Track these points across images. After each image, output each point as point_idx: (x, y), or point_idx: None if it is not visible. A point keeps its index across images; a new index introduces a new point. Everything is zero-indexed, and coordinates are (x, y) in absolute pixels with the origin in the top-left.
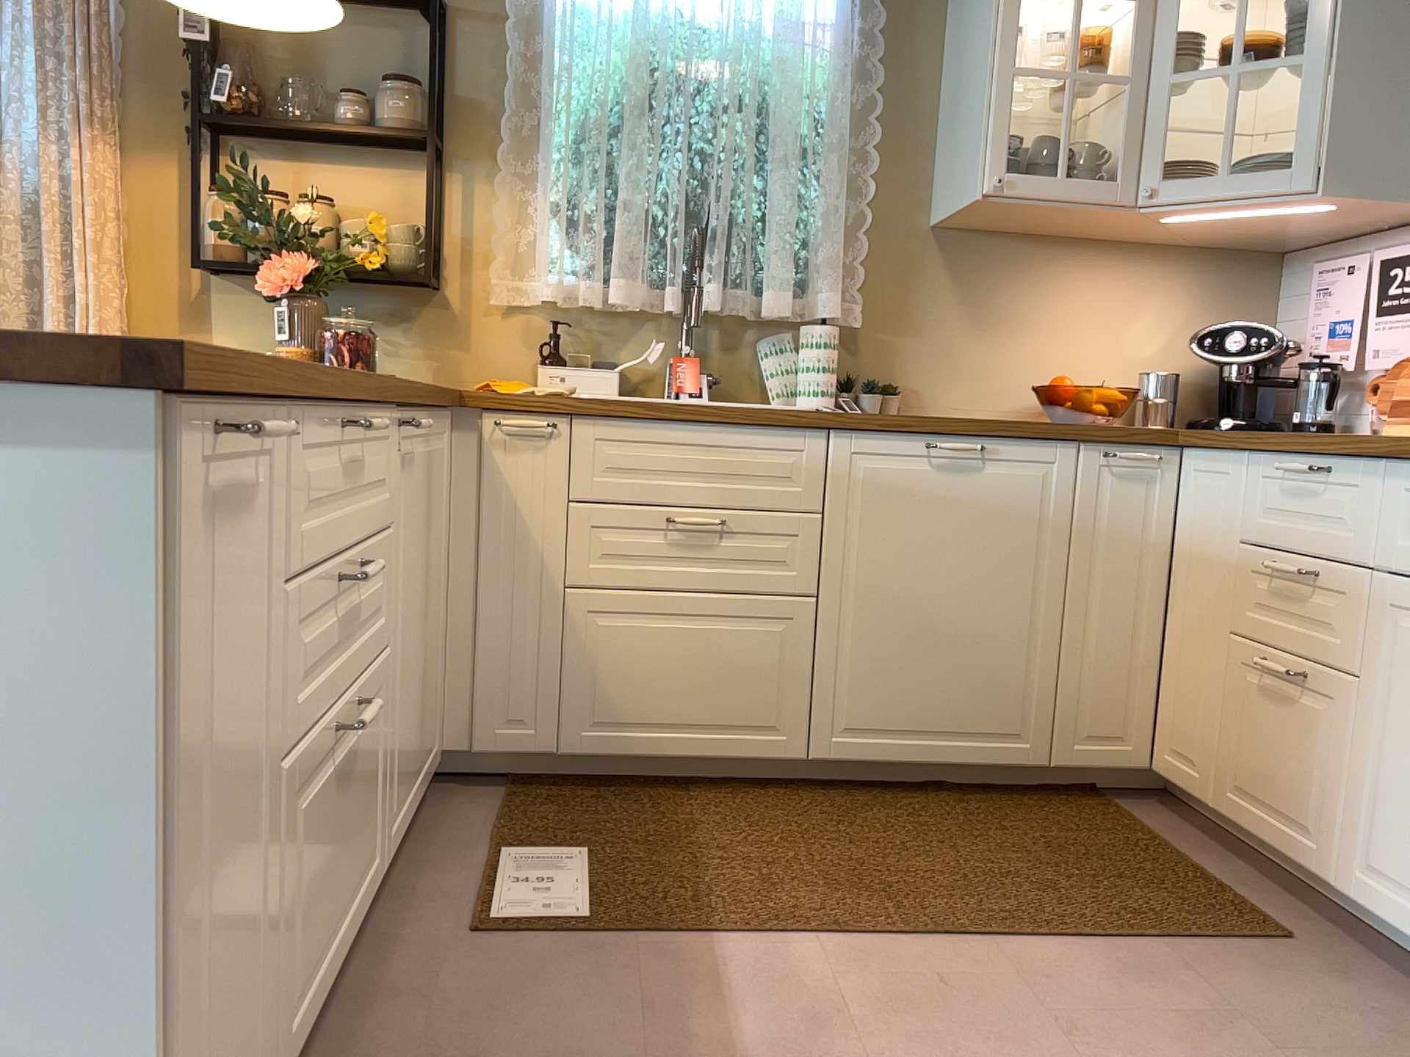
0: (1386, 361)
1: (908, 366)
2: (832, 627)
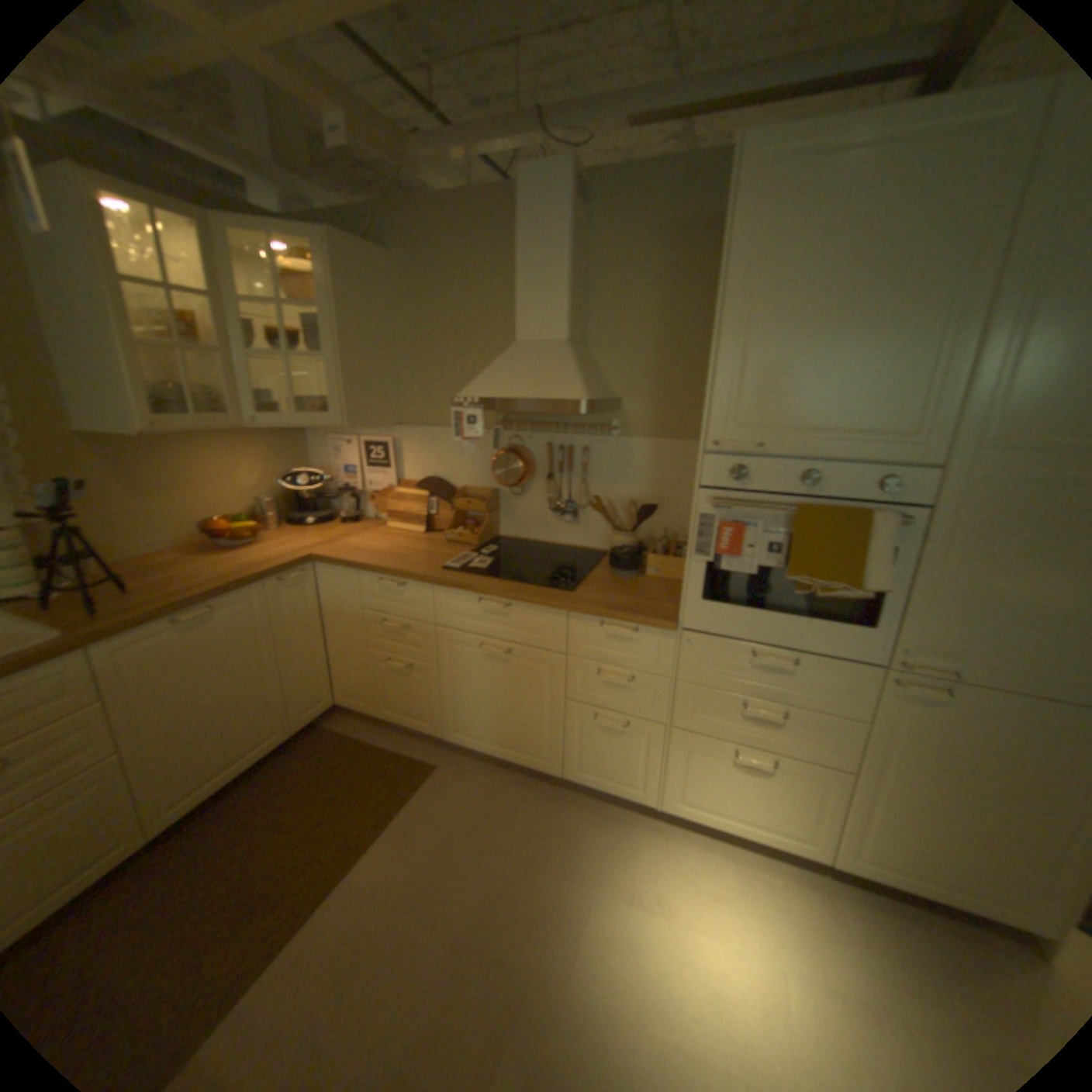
0: (372, 488)
1: (86, 537)
2: (133, 765)
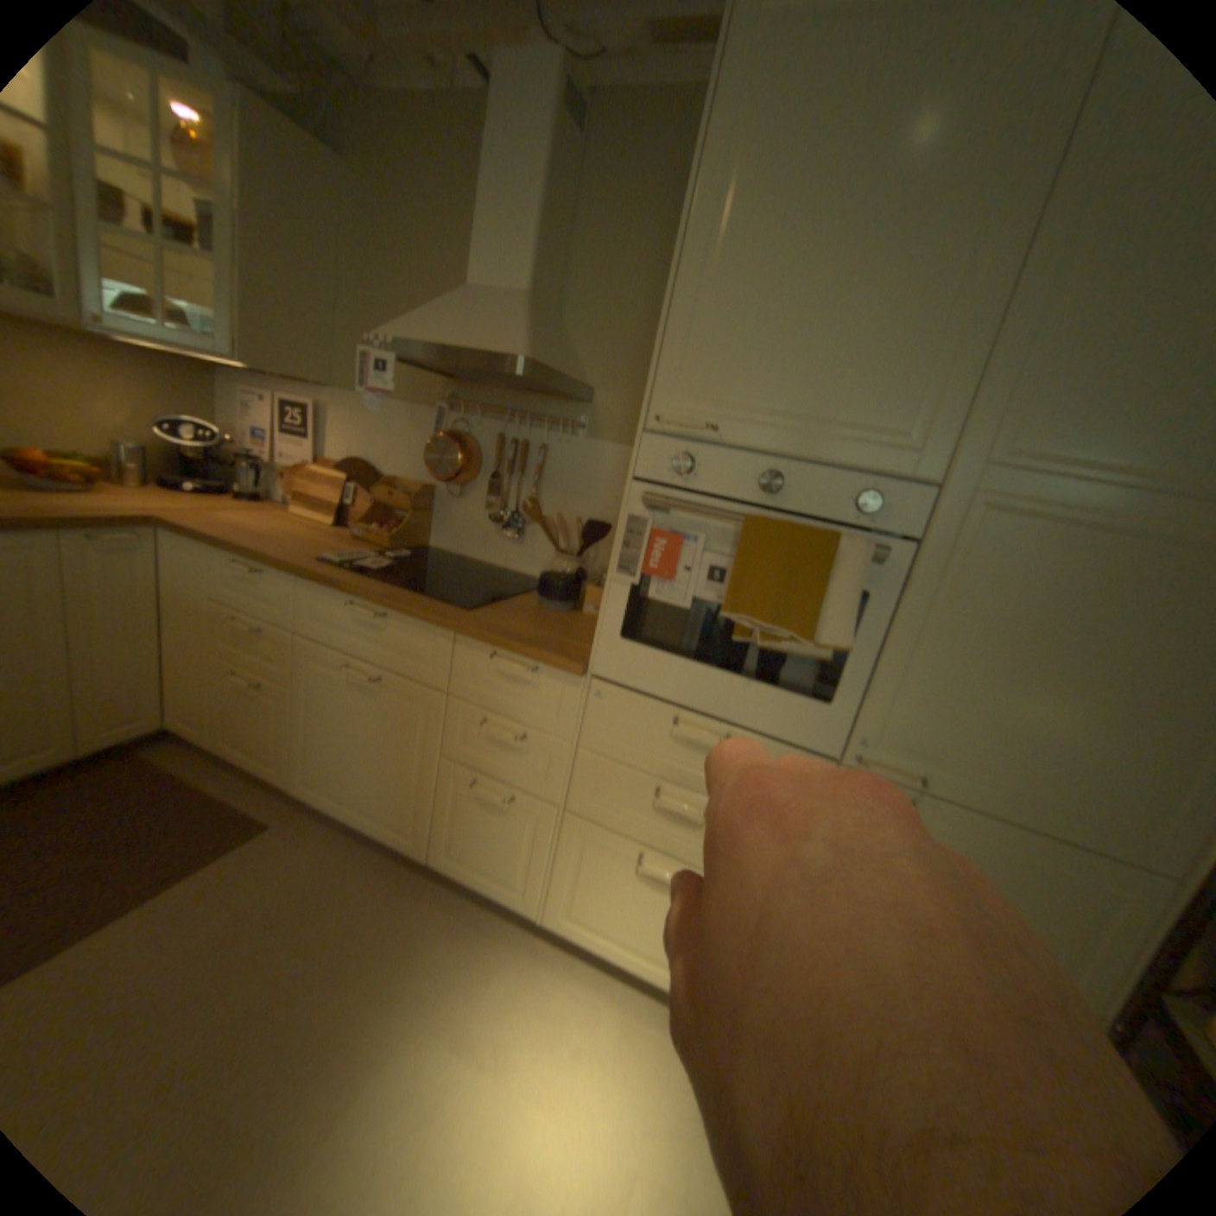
0: (286, 459)
1: None
2: None
